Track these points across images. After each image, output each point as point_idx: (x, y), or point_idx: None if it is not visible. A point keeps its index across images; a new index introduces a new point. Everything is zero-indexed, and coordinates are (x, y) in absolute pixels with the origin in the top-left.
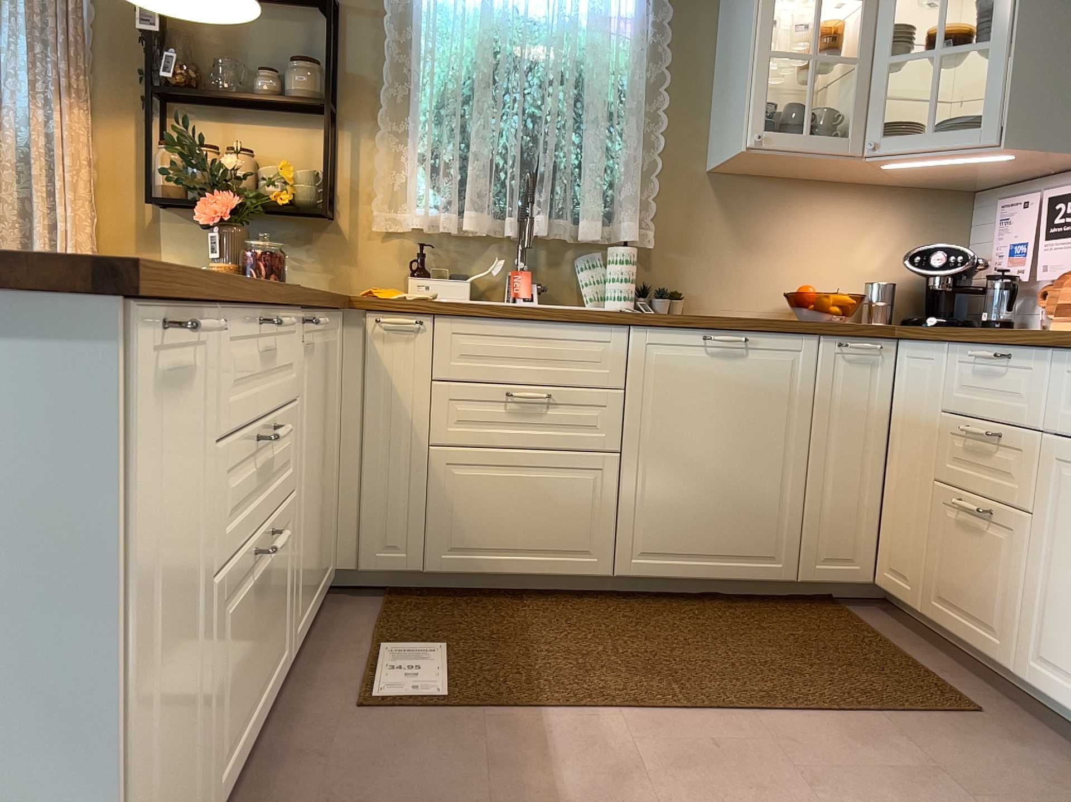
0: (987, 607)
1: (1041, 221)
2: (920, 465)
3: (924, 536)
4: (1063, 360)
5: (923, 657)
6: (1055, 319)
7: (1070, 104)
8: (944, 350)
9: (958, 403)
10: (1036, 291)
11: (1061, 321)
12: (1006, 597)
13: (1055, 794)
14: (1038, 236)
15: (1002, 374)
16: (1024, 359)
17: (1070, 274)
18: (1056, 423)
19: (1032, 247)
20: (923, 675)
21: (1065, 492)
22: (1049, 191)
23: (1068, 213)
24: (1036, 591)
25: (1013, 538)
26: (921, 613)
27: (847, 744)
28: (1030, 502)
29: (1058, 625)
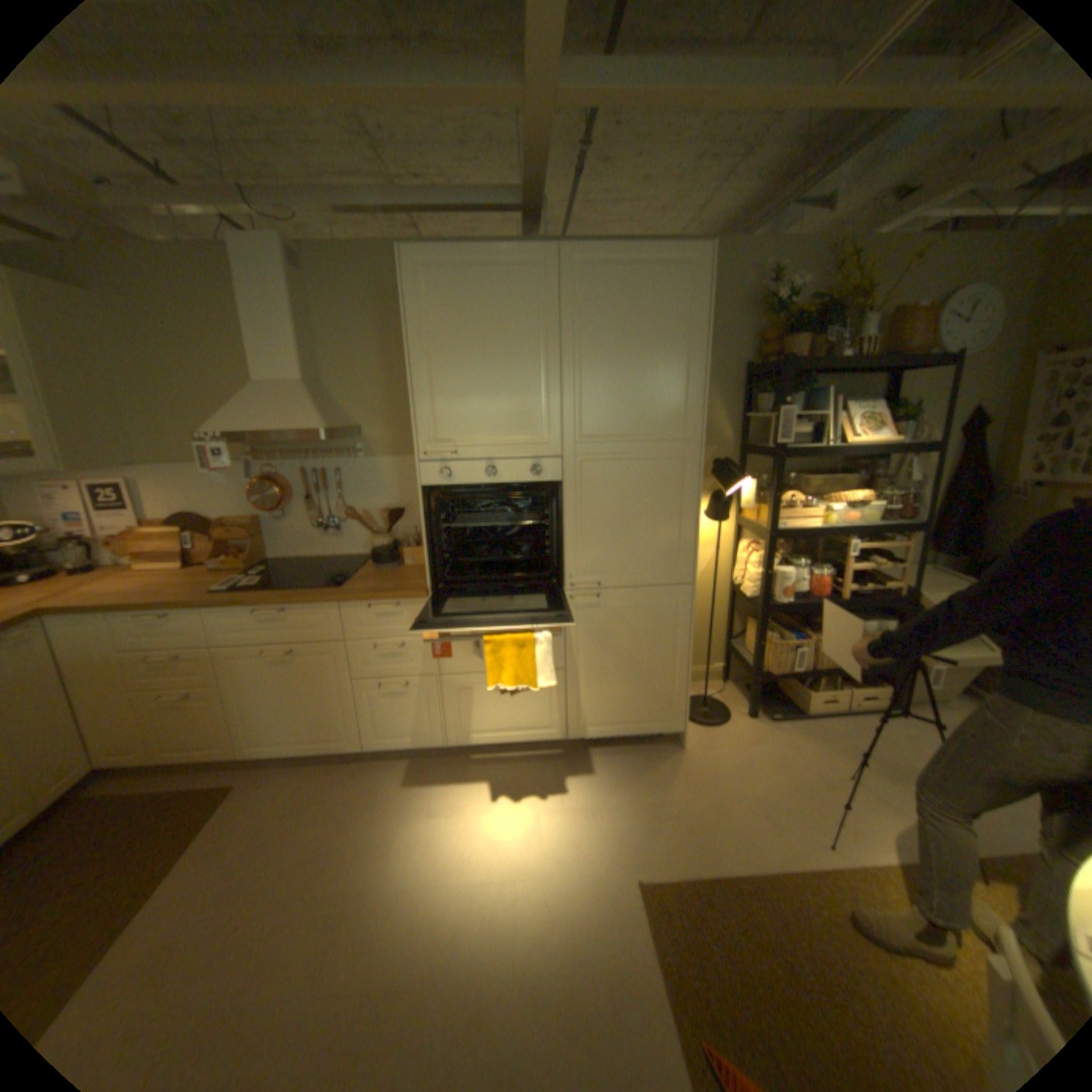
0: (203, 741)
1: (76, 497)
2: (106, 690)
3: (130, 727)
4: (206, 614)
5: (166, 787)
6: (130, 564)
7: (91, 438)
8: (97, 619)
9: (129, 648)
10: (93, 542)
11: (136, 565)
12: (214, 731)
13: (294, 795)
14: (78, 507)
15: (161, 626)
16: (177, 616)
17: (124, 534)
18: (214, 643)
19: (82, 518)
20: (182, 797)
21: (232, 673)
22: (81, 482)
23: (105, 497)
24: (232, 721)
25: (206, 703)
26: (147, 767)
27: (205, 866)
28: (211, 684)
29: (252, 729)
